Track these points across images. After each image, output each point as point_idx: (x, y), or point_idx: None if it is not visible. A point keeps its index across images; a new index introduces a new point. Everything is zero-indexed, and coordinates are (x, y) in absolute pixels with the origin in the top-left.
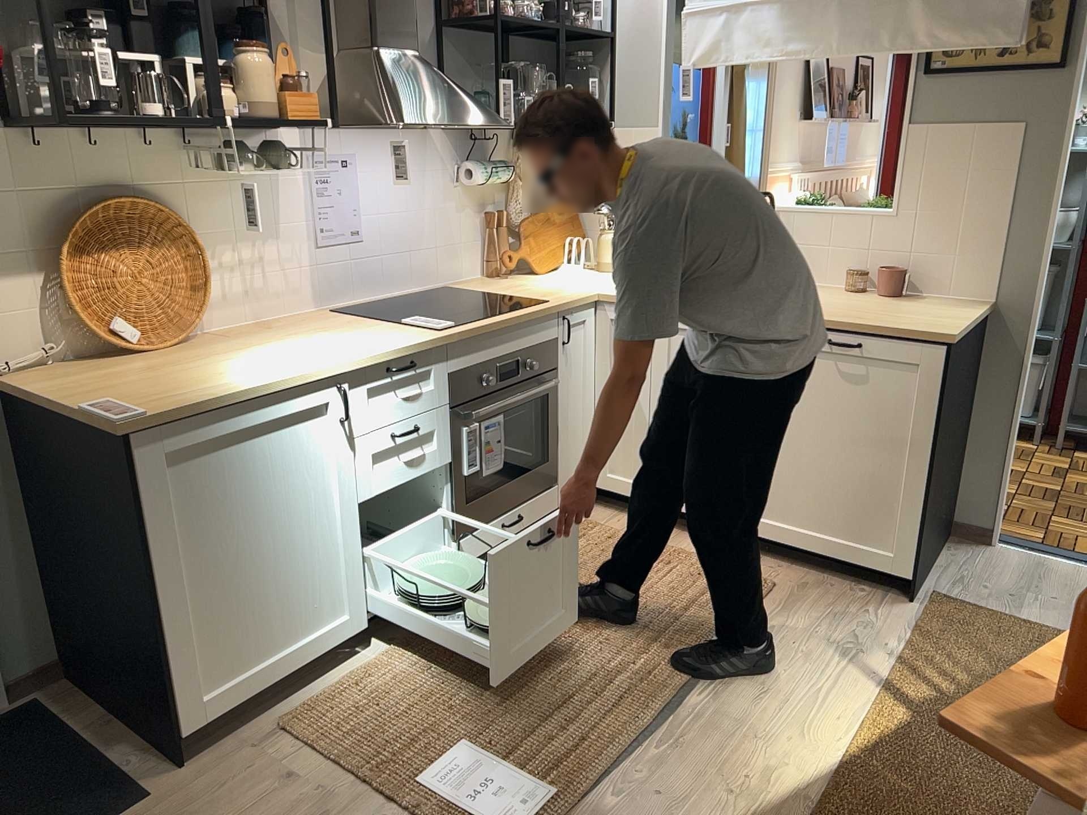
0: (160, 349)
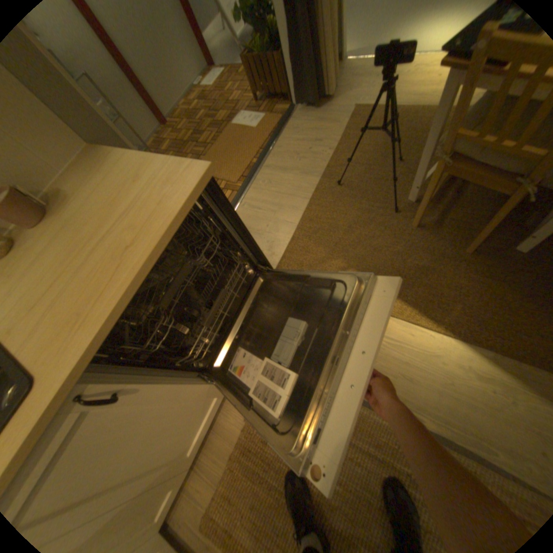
0: None
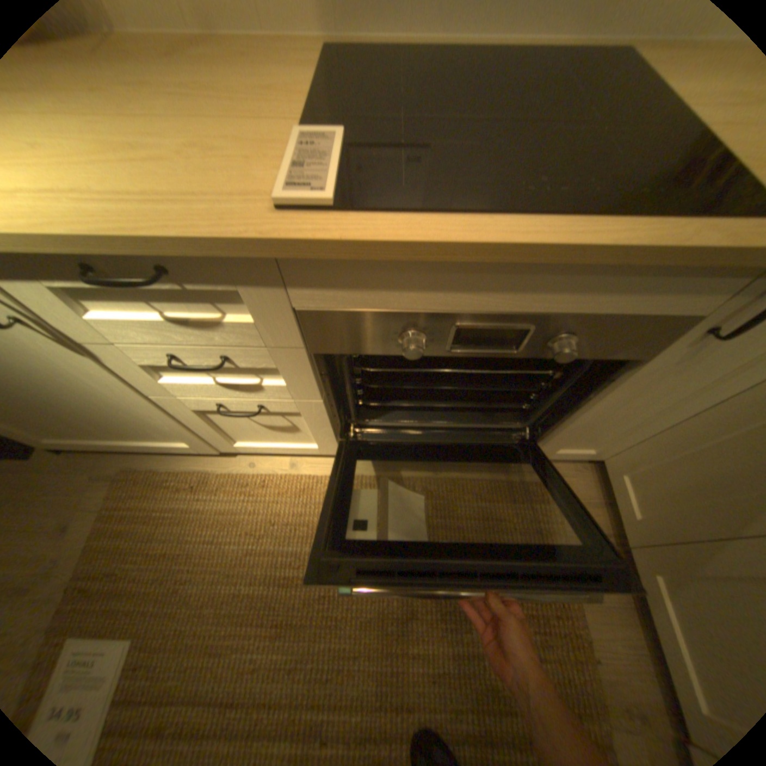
0: None
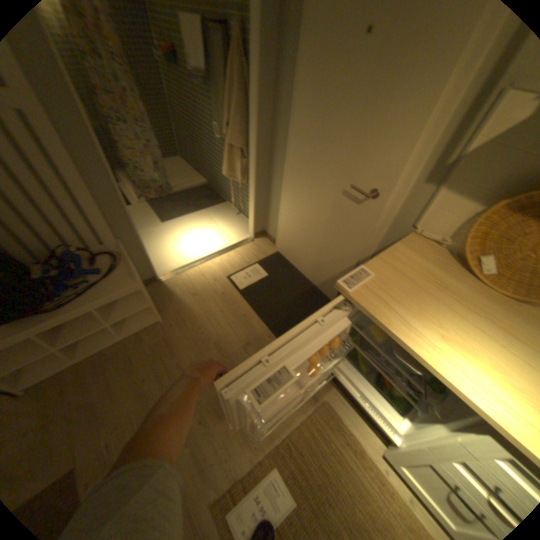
0: (493, 287)
